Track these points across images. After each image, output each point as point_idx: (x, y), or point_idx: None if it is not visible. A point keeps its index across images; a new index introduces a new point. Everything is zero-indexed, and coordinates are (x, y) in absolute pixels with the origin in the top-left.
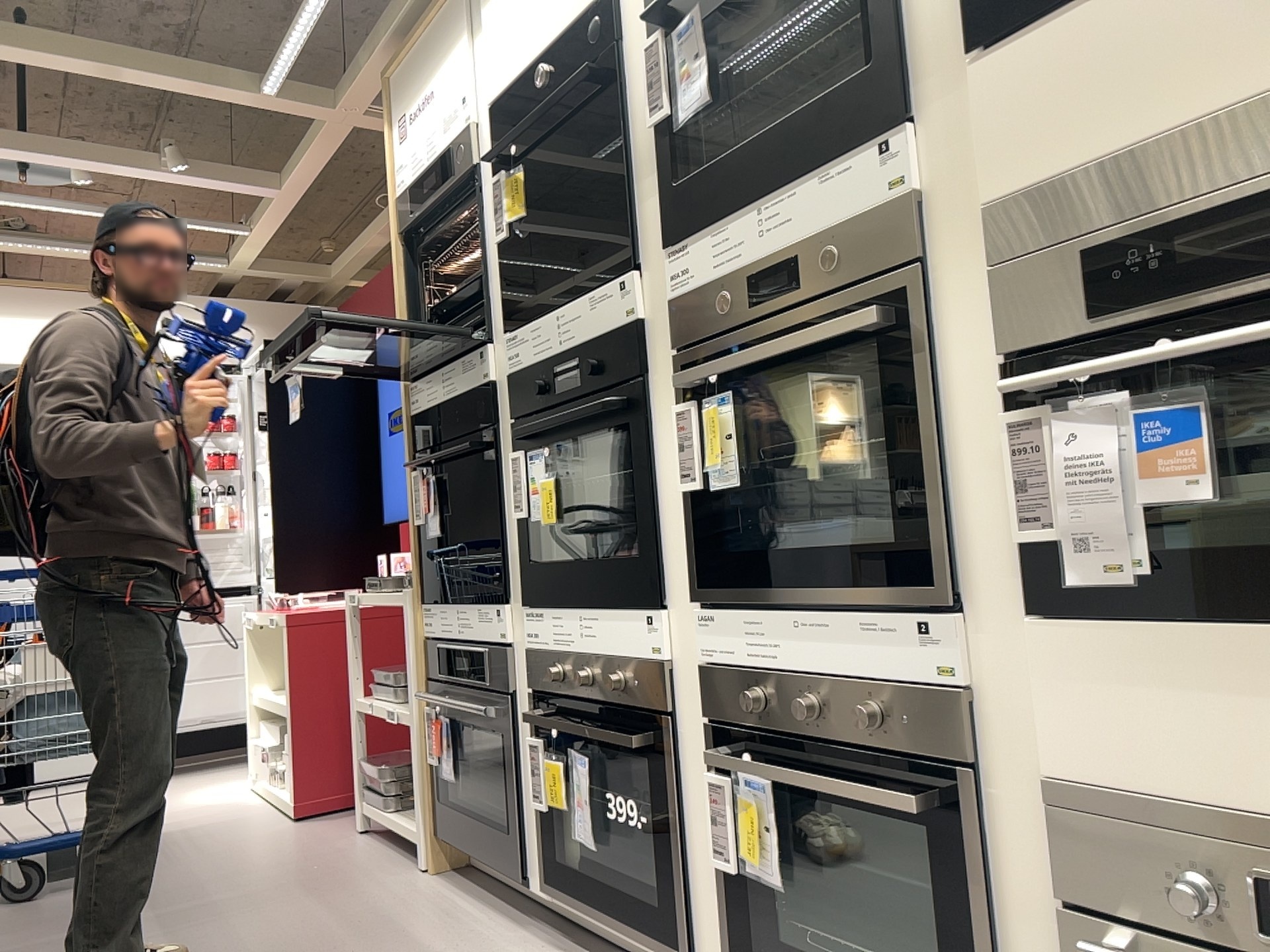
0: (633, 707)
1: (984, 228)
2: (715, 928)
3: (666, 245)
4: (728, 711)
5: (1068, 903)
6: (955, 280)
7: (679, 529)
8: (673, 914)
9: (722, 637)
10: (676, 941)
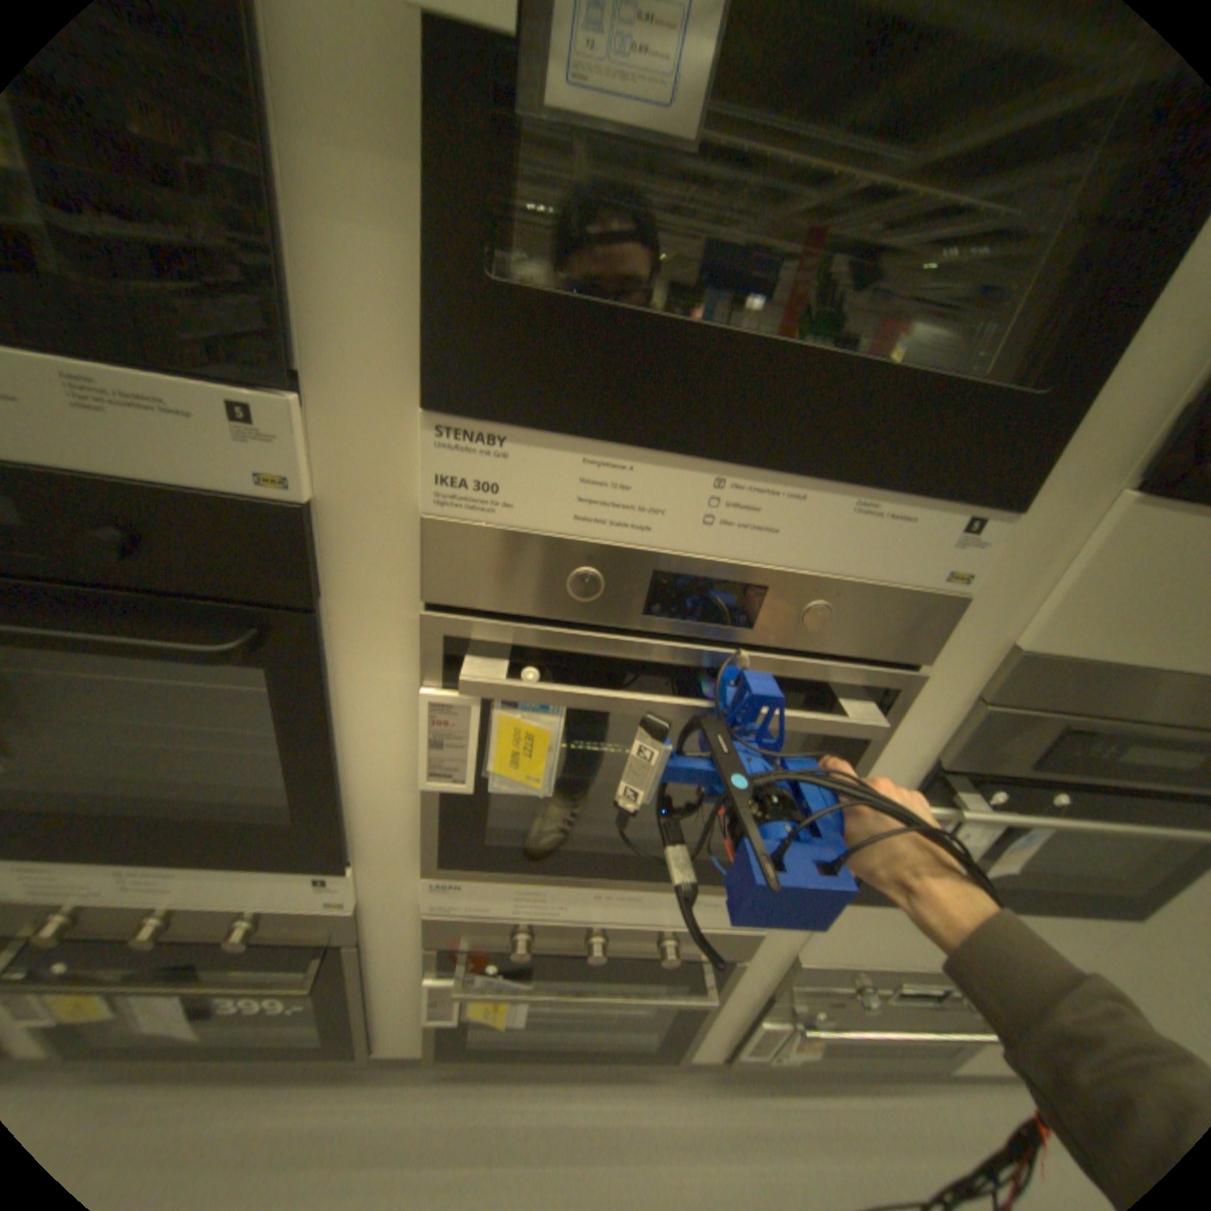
0: (279, 947)
1: (1015, 672)
2: (402, 1036)
3: (426, 396)
4: (470, 947)
5: (783, 1005)
6: (940, 690)
7: (390, 801)
8: (344, 1043)
9: (471, 900)
10: (346, 1054)
